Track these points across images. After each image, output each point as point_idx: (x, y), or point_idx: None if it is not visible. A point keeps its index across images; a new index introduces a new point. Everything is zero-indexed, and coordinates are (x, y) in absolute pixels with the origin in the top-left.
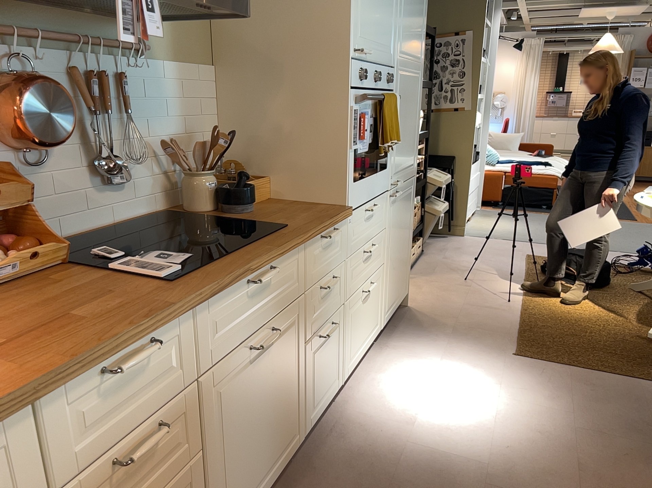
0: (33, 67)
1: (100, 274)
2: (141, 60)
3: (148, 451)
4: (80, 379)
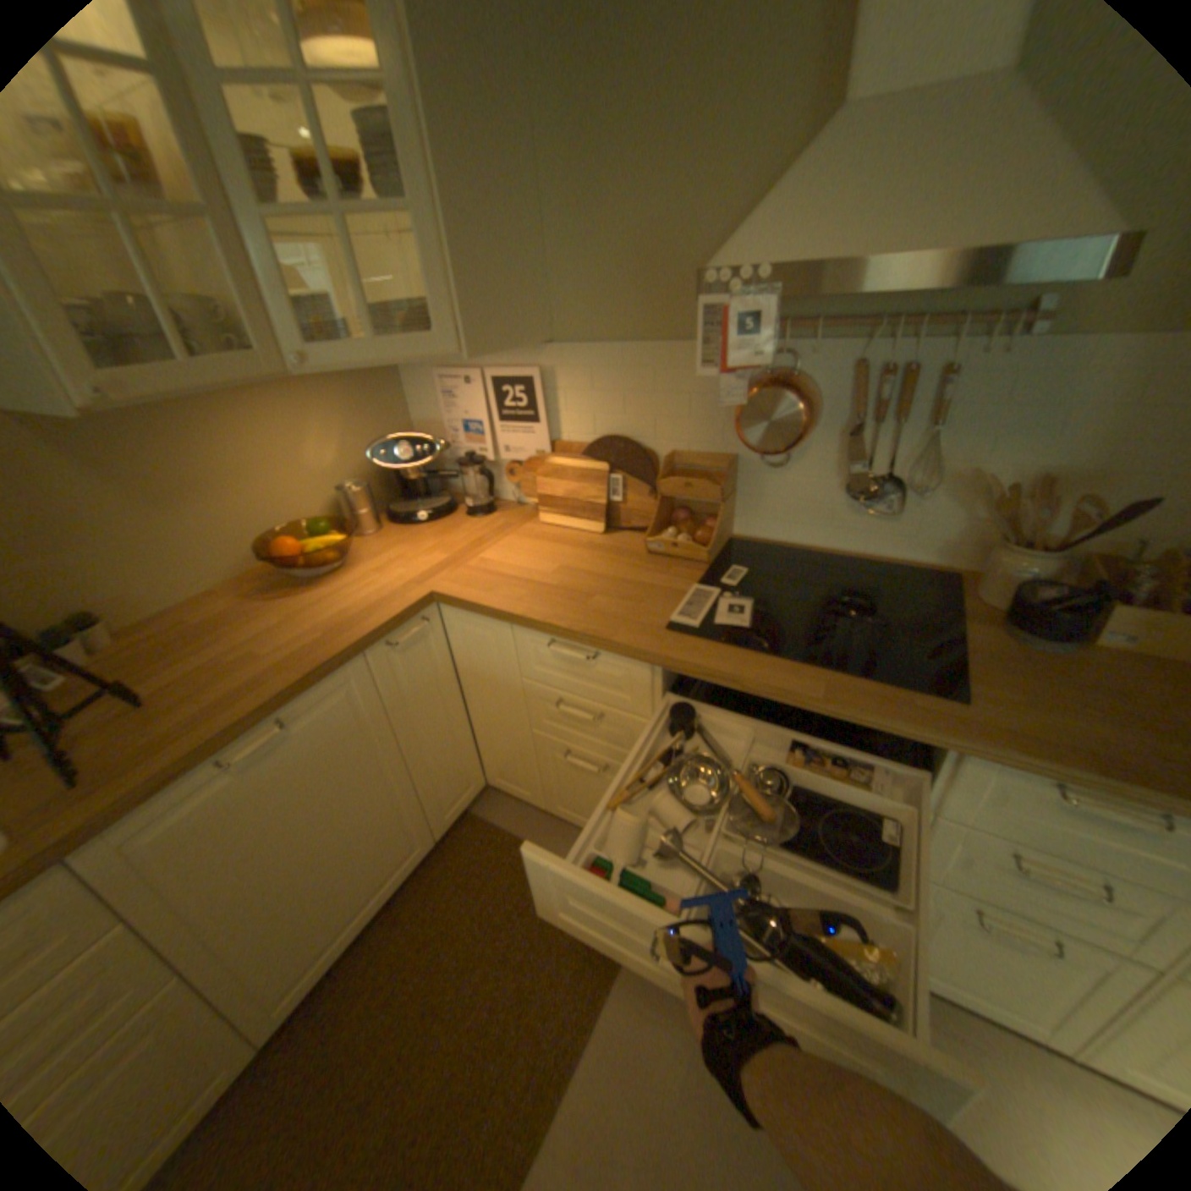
0: (805, 360)
1: (683, 587)
2: (1021, 334)
3: (594, 721)
4: (538, 633)
